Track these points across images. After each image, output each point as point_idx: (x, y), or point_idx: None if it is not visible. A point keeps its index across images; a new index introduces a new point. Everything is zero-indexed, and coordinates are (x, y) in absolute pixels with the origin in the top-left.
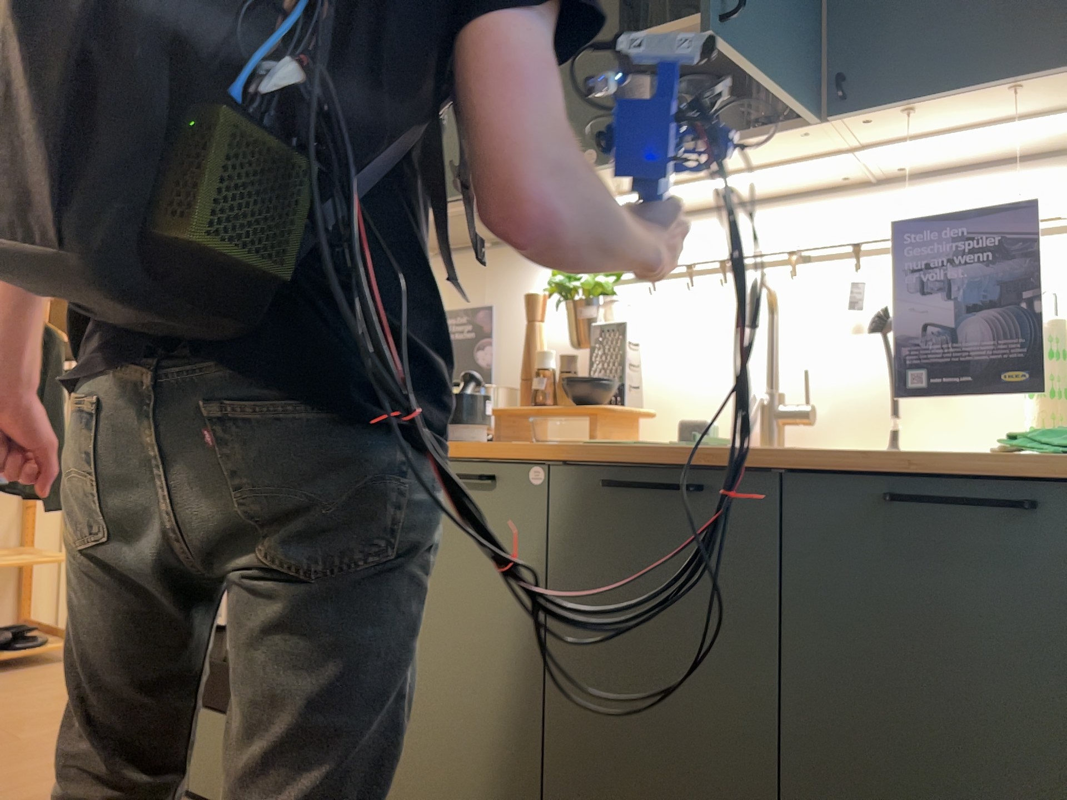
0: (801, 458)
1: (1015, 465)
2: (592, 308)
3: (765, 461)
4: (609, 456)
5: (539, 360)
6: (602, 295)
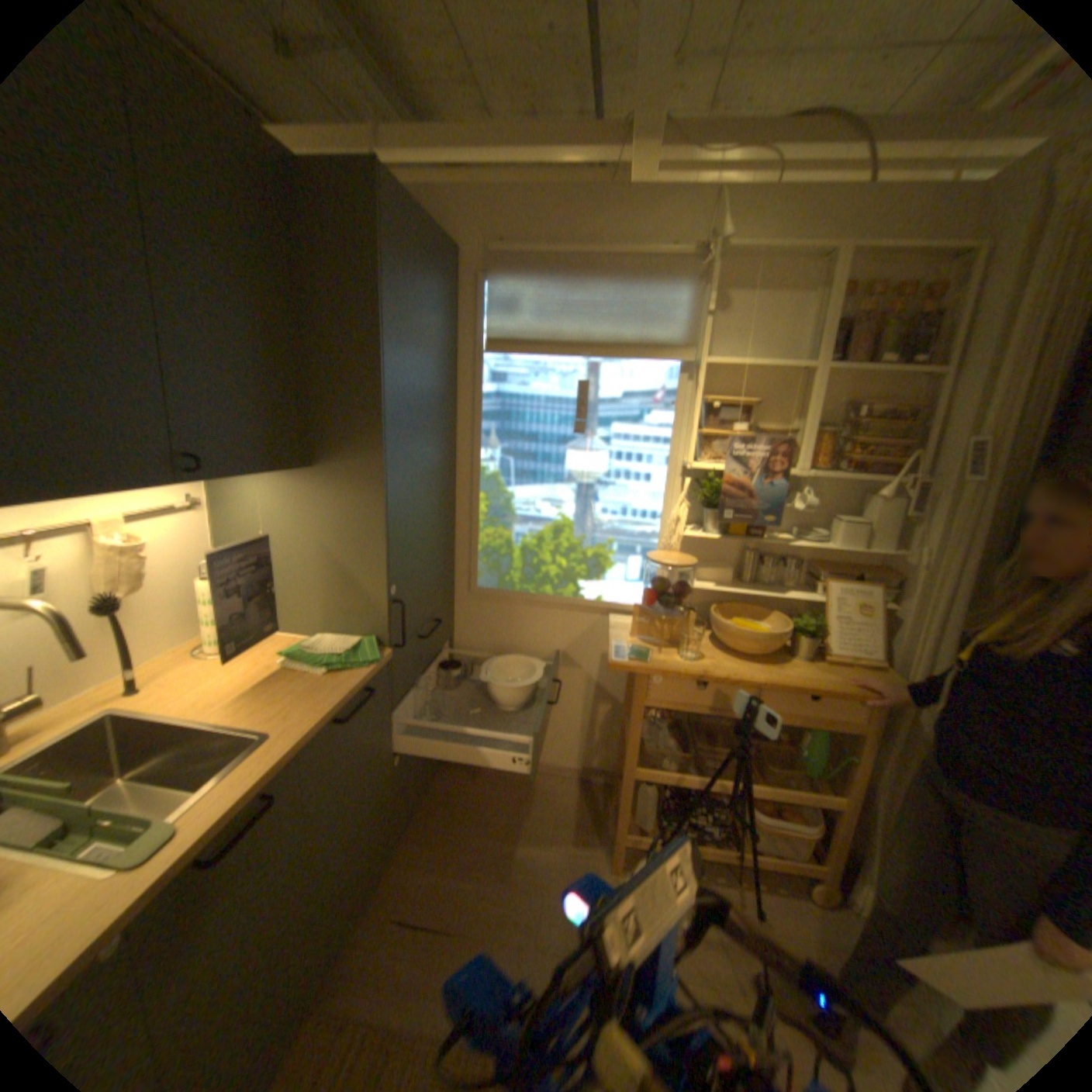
0: (311, 735)
1: (366, 681)
2: None
3: (296, 751)
4: (200, 845)
5: None
6: None
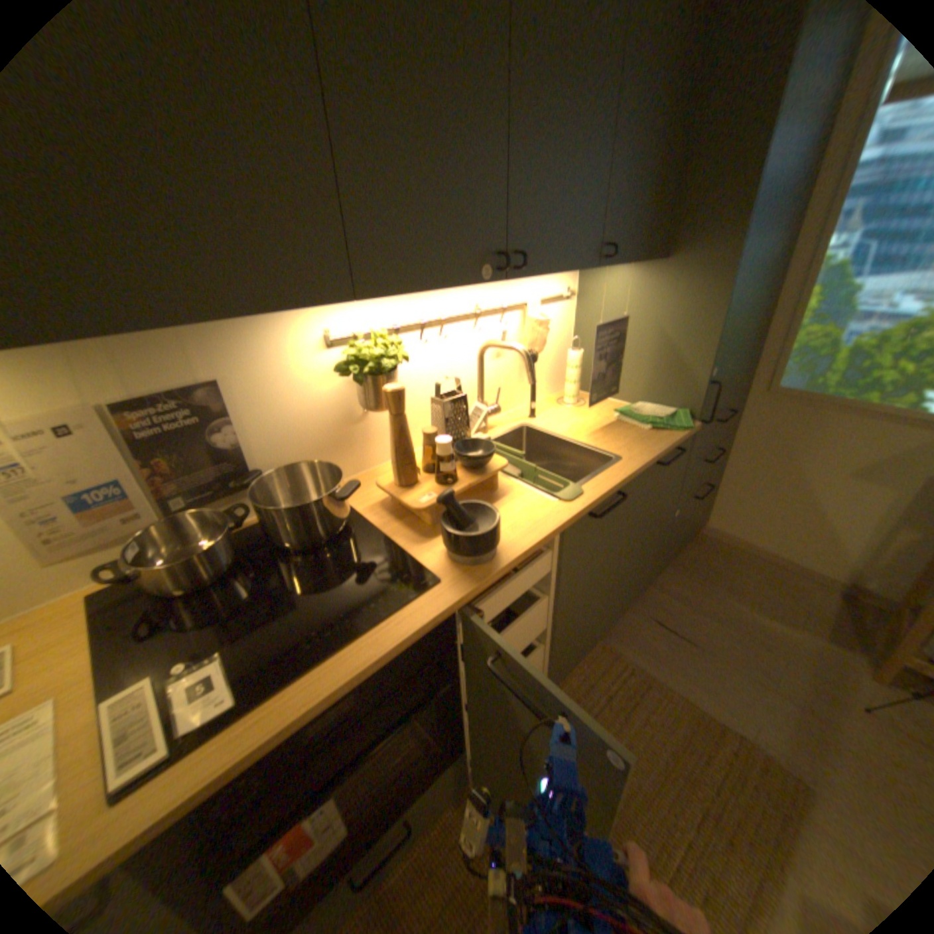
0: (649, 465)
1: (682, 441)
2: (396, 380)
3: (639, 472)
4: (595, 504)
5: (440, 449)
6: (389, 364)
